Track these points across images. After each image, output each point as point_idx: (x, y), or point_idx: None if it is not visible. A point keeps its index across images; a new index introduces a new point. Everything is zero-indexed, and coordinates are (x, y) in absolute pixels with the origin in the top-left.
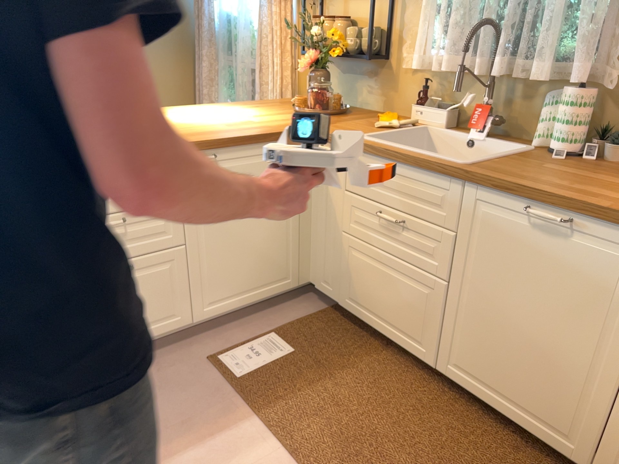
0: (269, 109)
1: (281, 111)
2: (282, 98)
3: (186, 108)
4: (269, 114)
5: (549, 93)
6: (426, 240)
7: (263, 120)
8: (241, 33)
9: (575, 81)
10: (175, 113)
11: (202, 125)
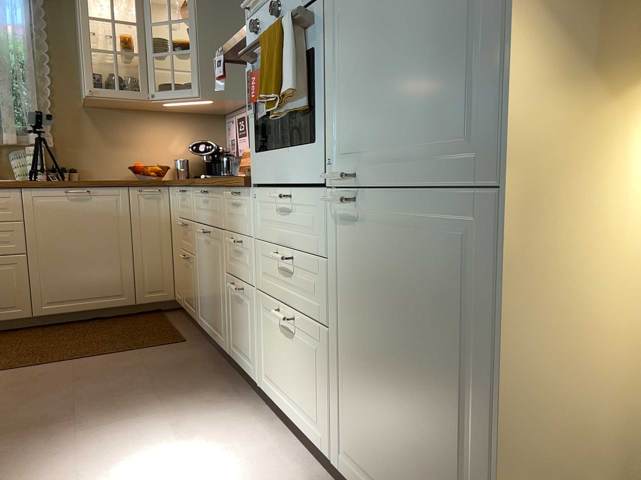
0: None
1: None
2: None
3: None
4: None
5: (11, 153)
6: (0, 234)
7: None
8: None
9: (30, 144)
10: None
11: None
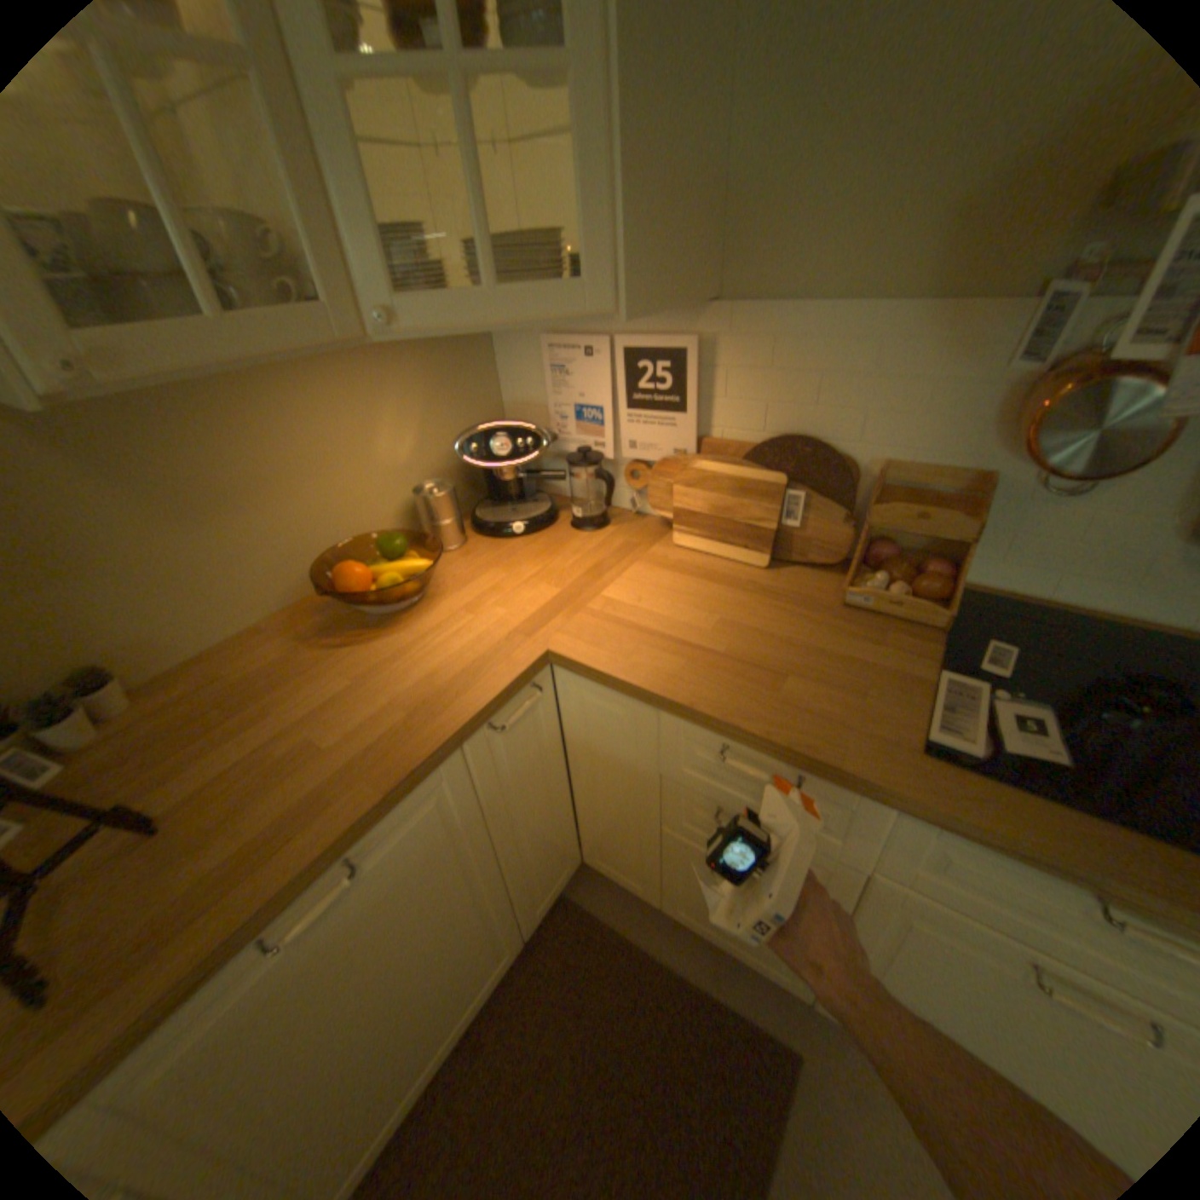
0: None
1: None
2: None
3: None
4: None
5: None
6: None
7: None
8: None
9: None
10: None
11: None
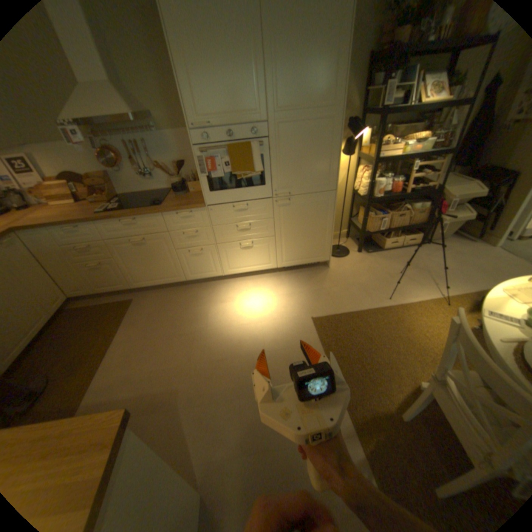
0: None
1: None
2: None
3: None
4: None
5: None
6: None
7: None
8: None
9: None
10: None
11: None
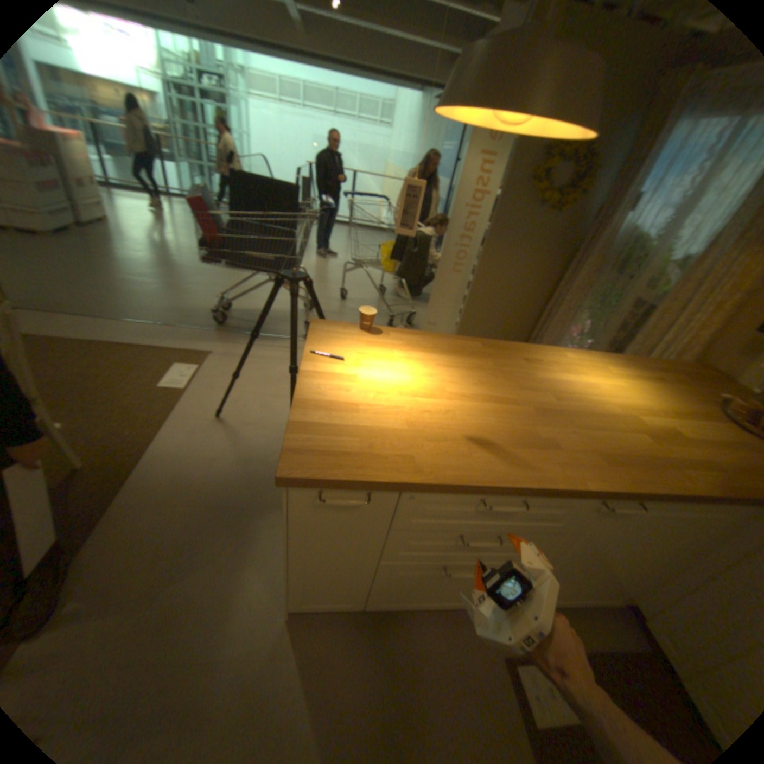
0: (686, 397)
1: (709, 411)
2: (683, 359)
3: (578, 357)
4: (695, 413)
5: None
6: None
7: (697, 434)
8: (656, 261)
9: None
10: (570, 369)
11: (619, 423)
